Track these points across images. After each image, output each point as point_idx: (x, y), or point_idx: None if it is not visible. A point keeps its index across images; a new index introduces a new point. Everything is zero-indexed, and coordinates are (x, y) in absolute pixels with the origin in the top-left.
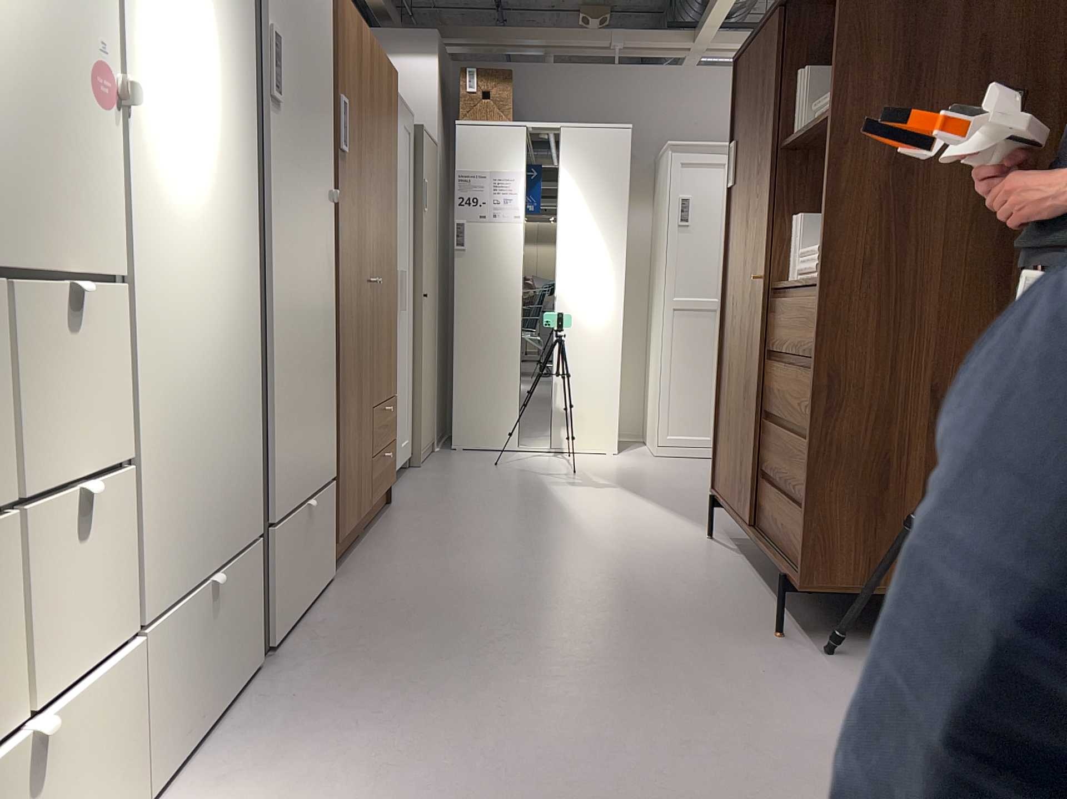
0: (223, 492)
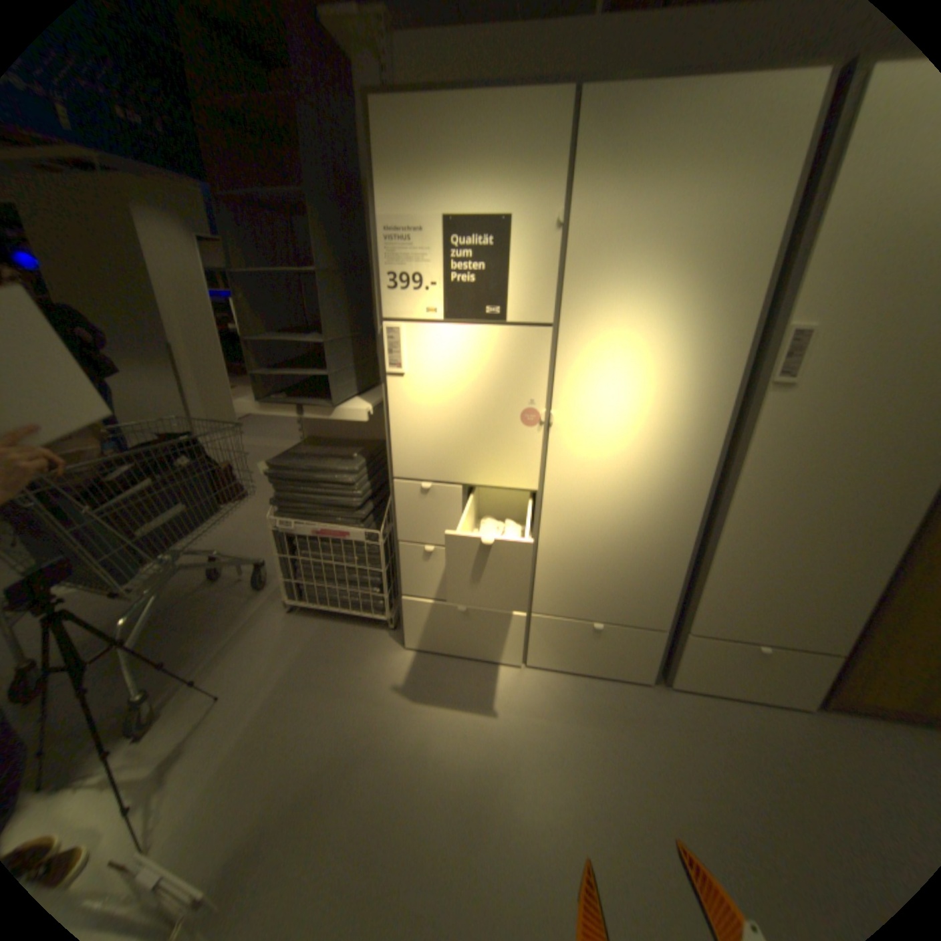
0: (623, 595)
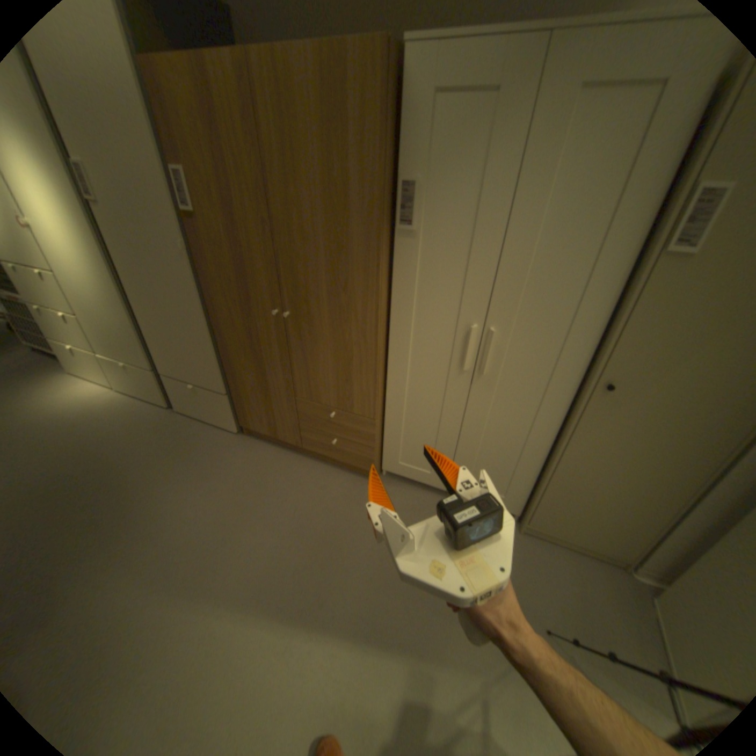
0: (120, 344)
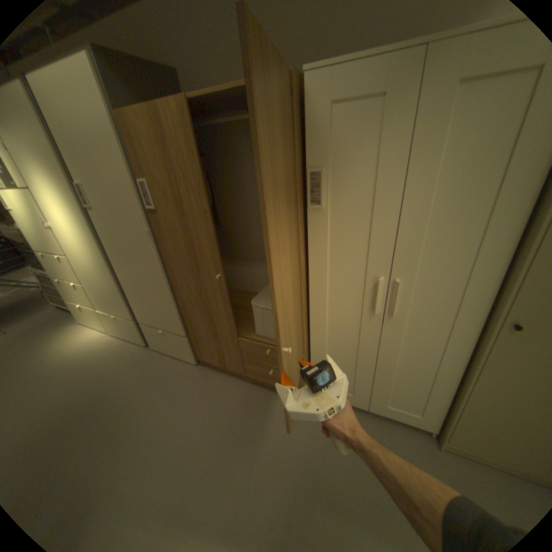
0: (111, 303)
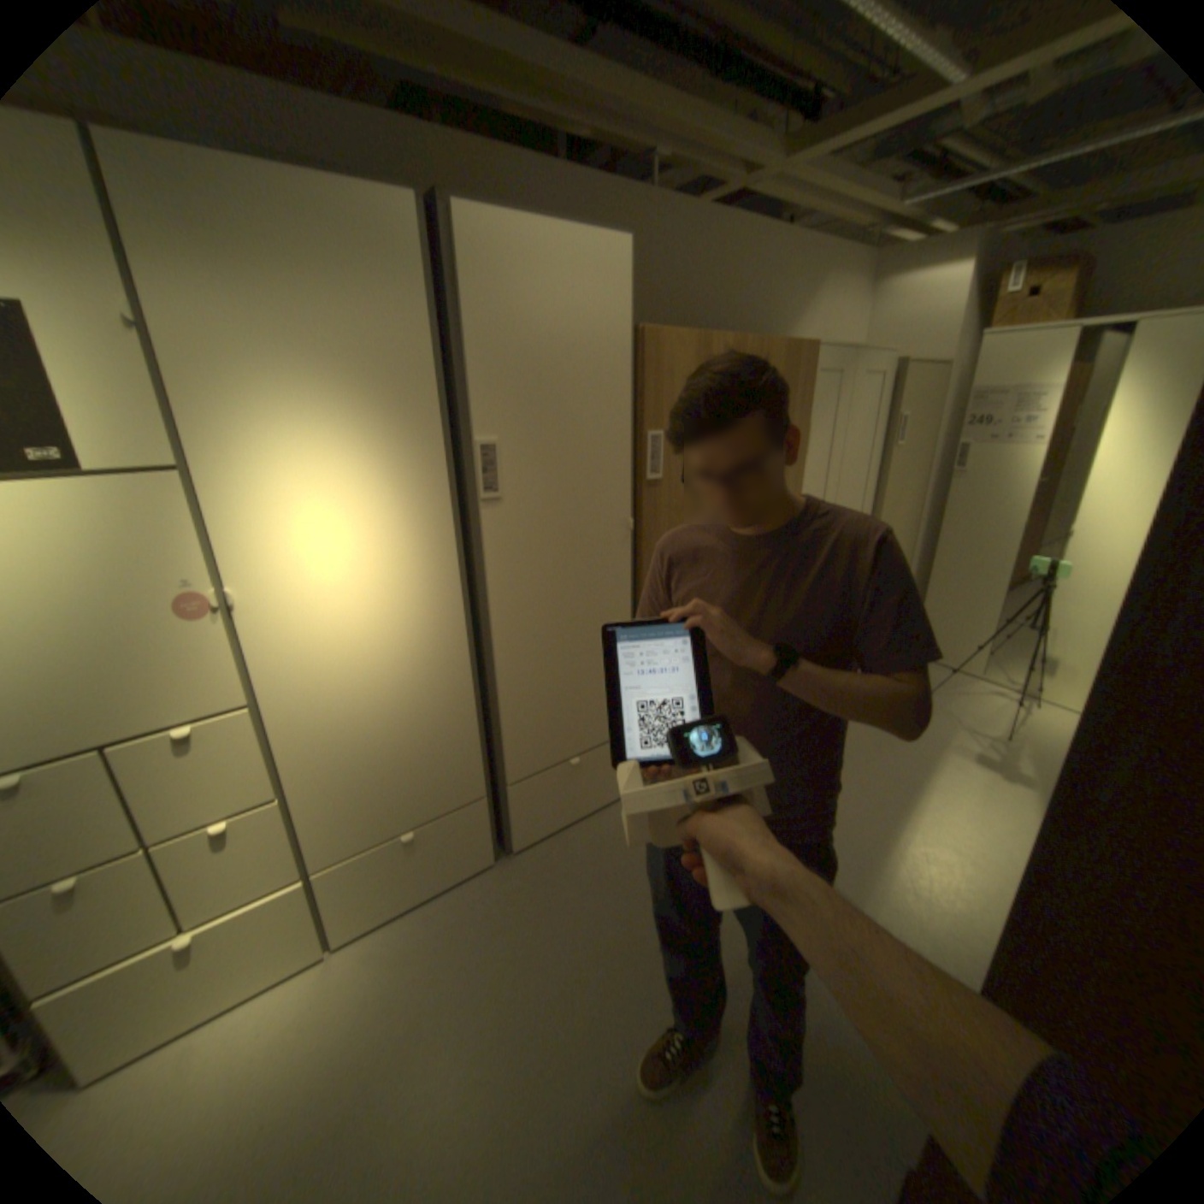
0: (421, 784)
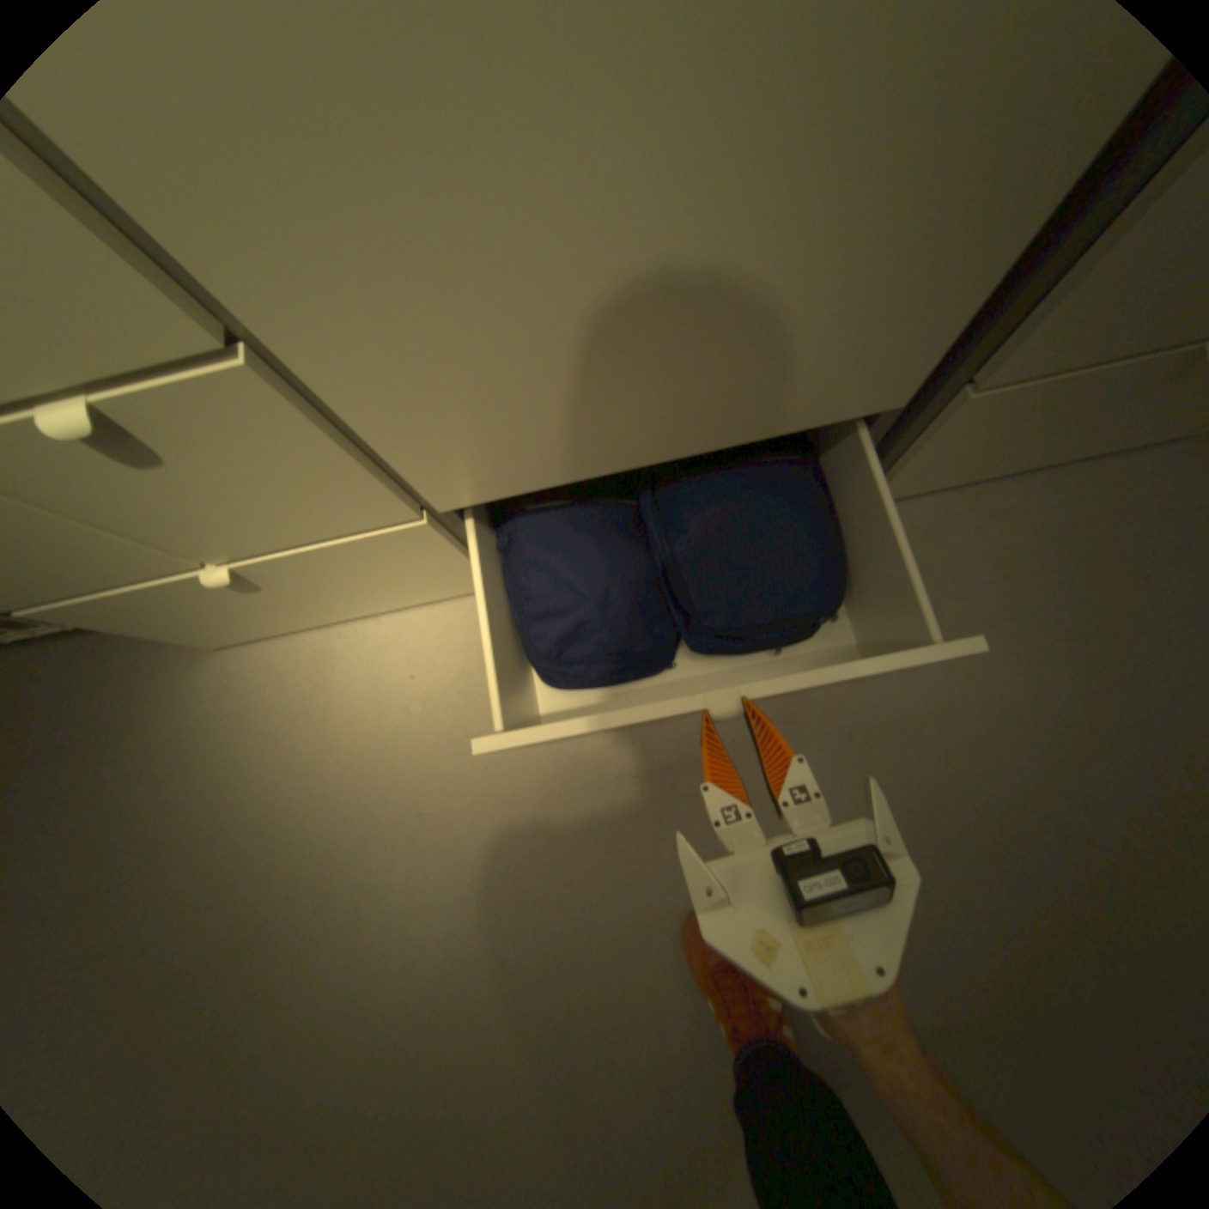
0: (747, 353)
